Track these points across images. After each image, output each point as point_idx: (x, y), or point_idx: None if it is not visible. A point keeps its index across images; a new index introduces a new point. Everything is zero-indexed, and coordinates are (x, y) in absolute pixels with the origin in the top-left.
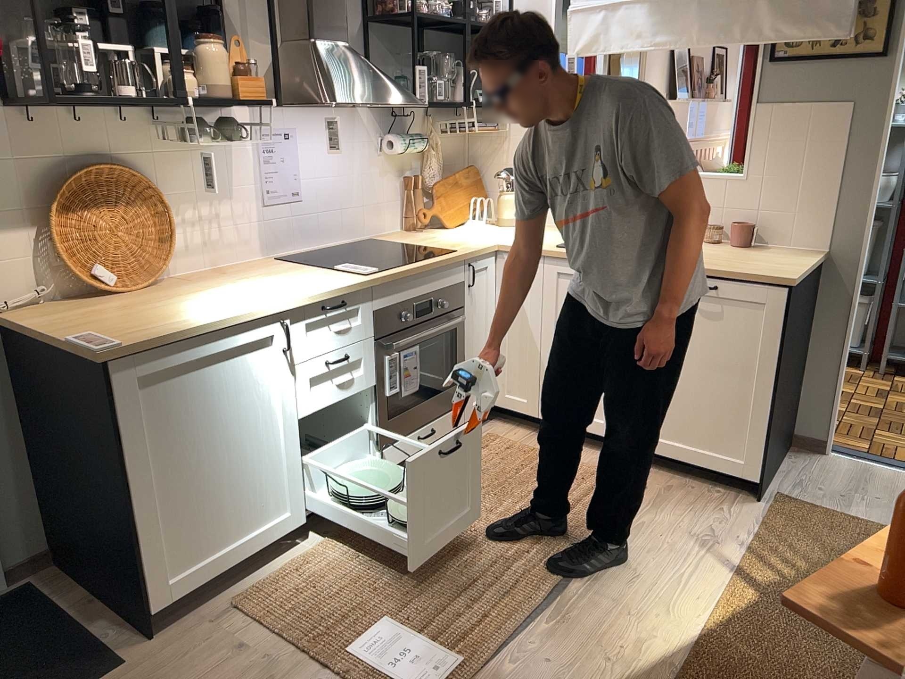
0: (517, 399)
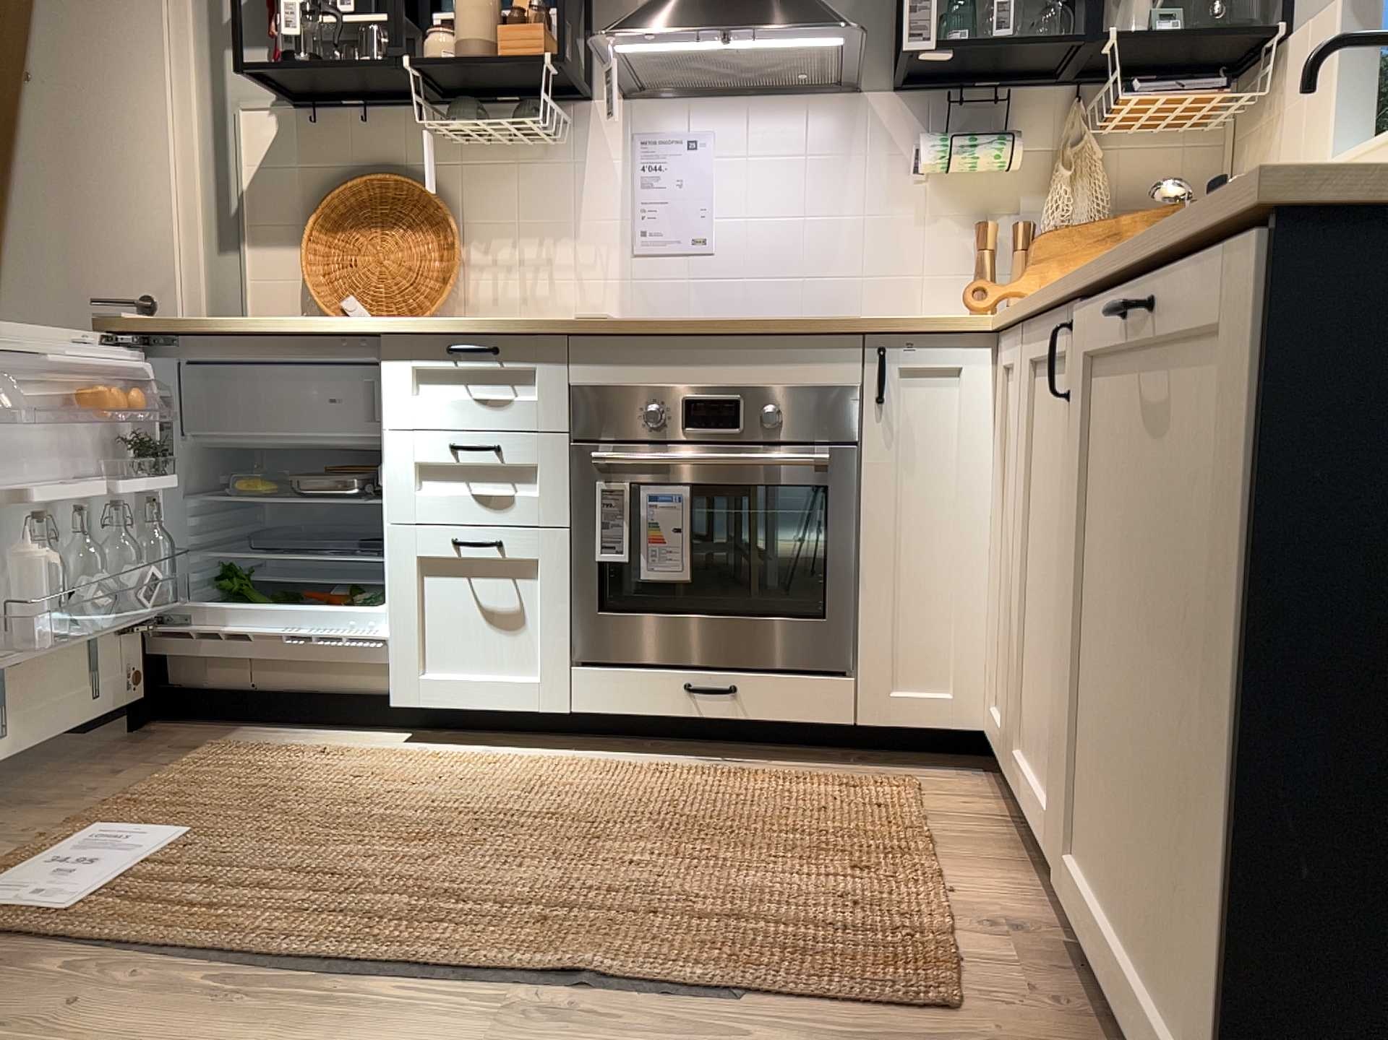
0: (1000, 718)
